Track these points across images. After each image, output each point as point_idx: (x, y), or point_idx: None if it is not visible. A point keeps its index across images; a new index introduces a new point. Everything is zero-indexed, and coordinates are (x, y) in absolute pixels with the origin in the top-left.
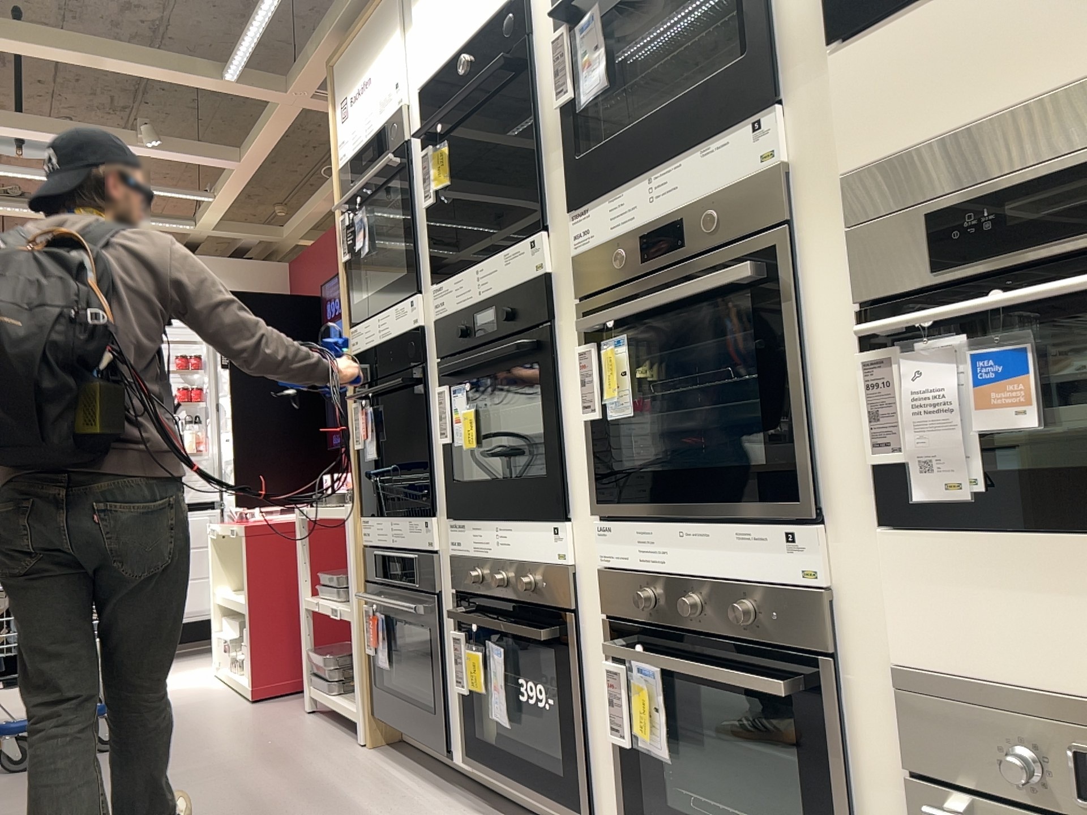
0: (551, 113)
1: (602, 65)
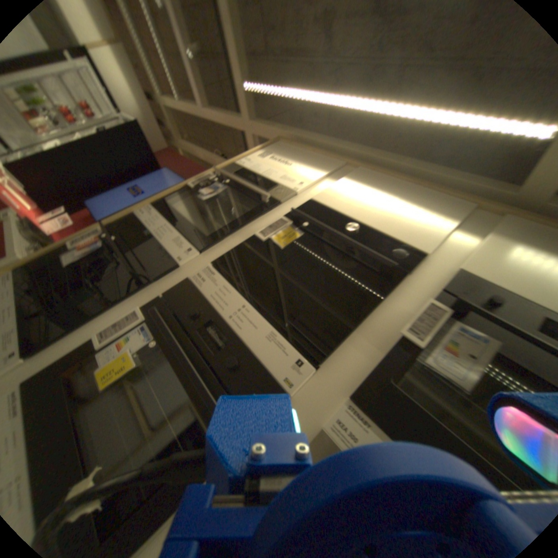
0: (388, 326)
1: (476, 378)
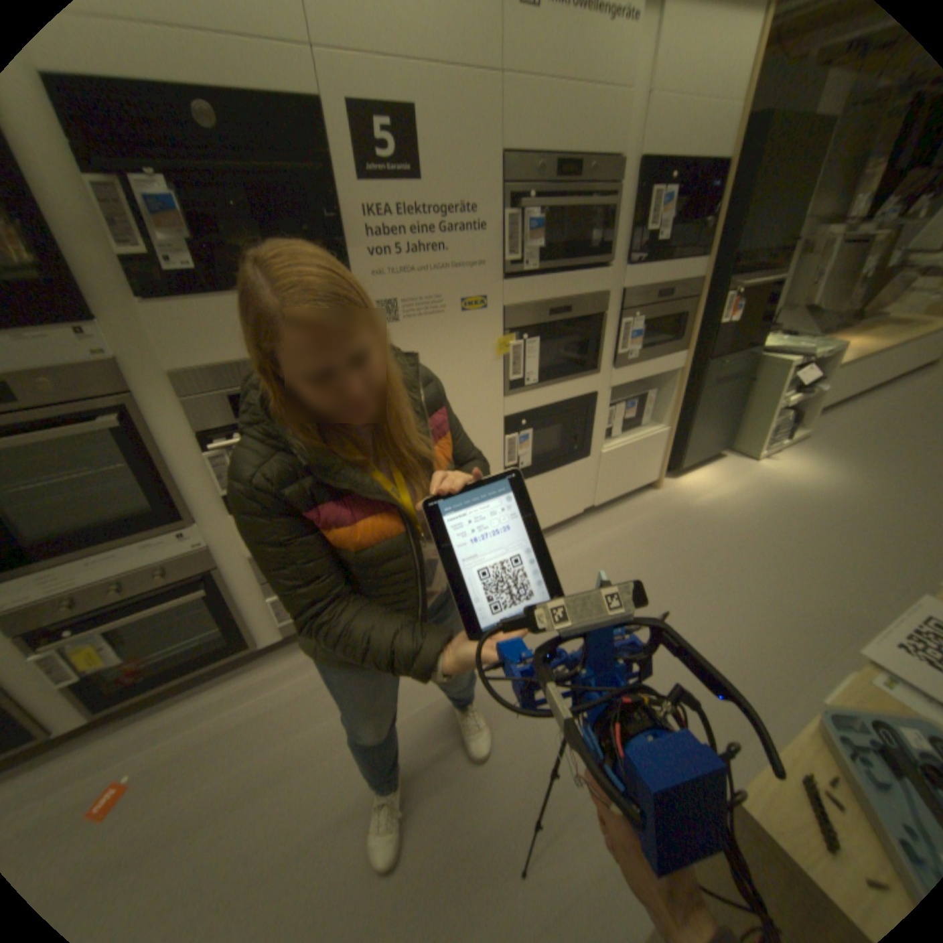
0: None
1: None
